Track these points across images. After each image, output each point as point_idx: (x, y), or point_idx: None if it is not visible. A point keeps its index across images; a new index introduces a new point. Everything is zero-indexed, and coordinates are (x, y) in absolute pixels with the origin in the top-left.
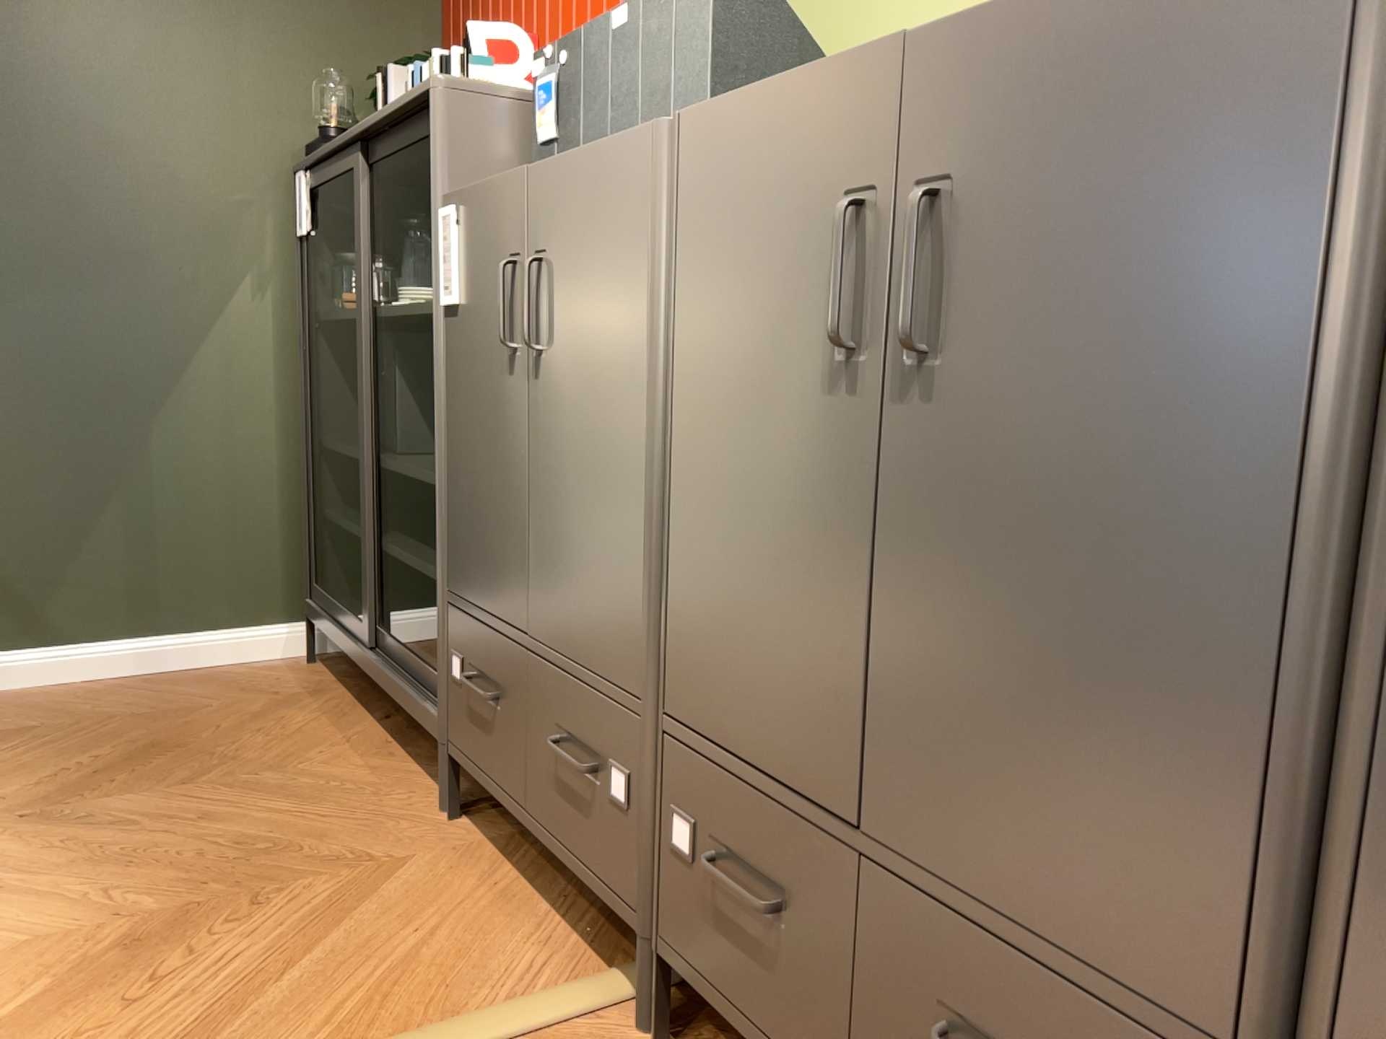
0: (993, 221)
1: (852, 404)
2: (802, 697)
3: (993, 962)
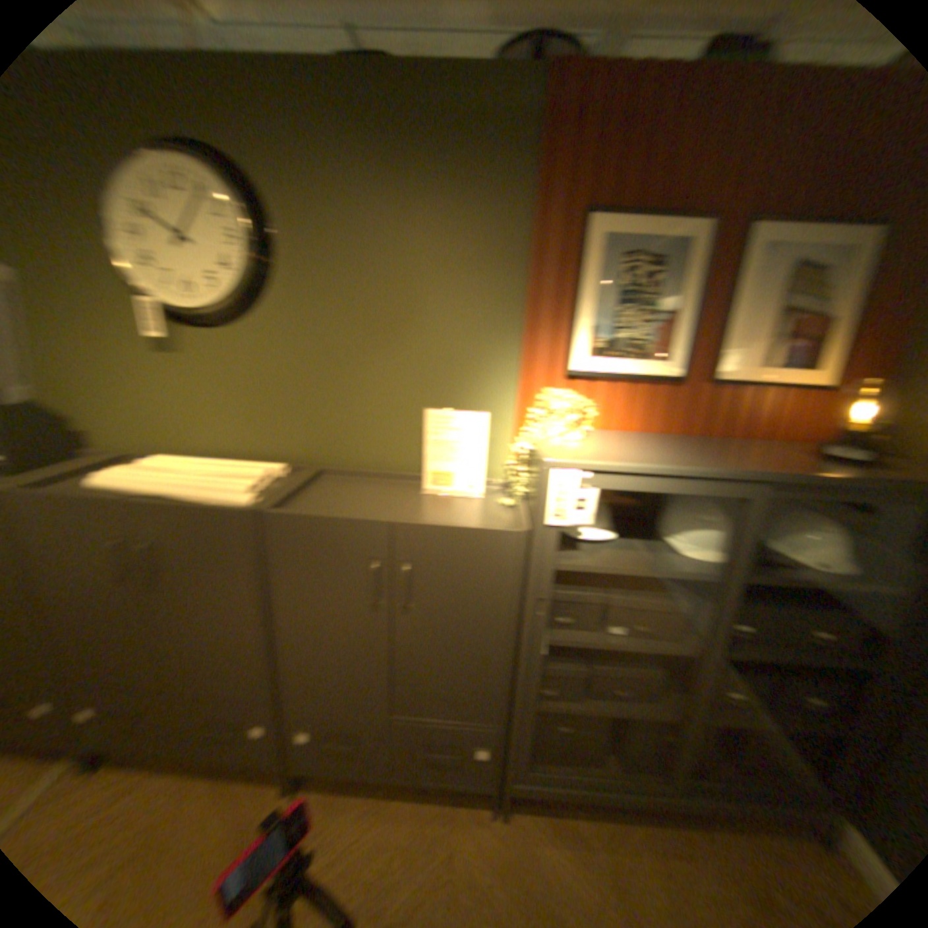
0: (163, 555)
1: (123, 594)
2: (125, 669)
3: (207, 710)
